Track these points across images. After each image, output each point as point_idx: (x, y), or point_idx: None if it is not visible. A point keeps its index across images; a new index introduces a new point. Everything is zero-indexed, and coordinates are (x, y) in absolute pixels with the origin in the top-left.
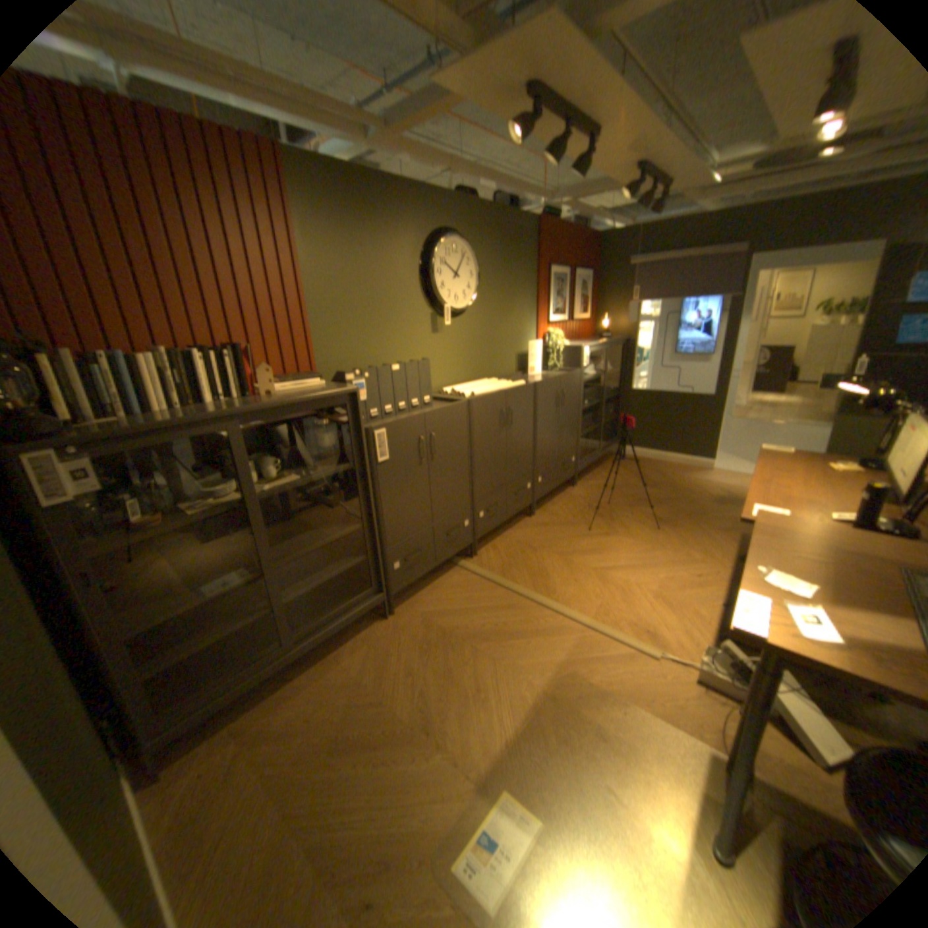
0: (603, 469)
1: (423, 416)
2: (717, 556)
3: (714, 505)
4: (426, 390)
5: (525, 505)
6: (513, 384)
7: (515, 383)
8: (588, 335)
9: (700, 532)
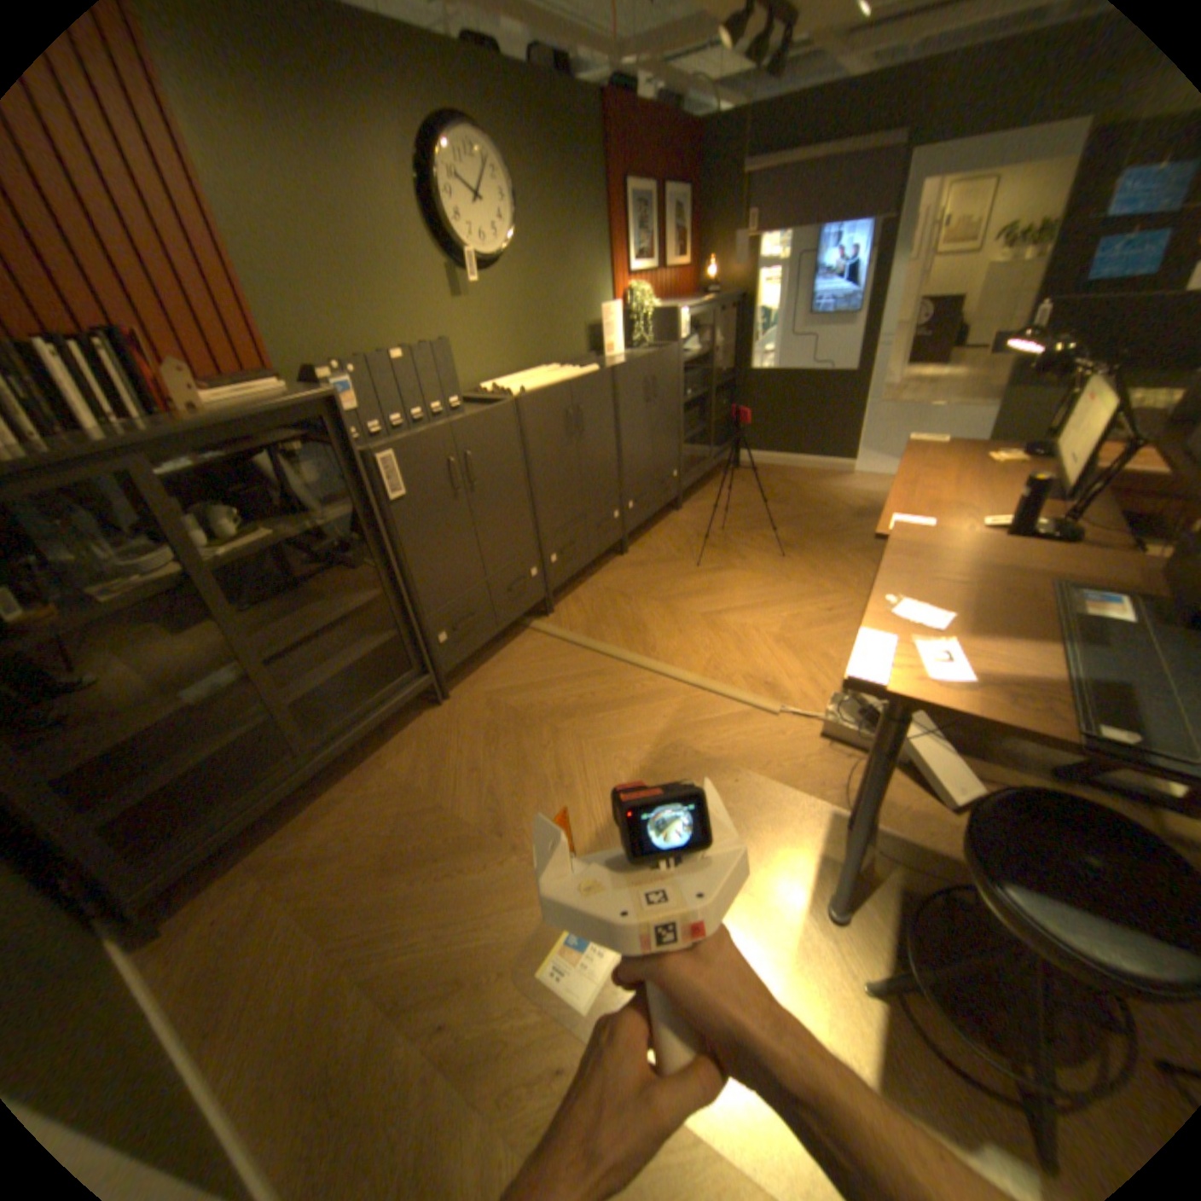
0: (717, 484)
1: (450, 428)
2: (853, 583)
3: (852, 520)
4: (452, 389)
5: (614, 541)
6: (582, 371)
7: (584, 370)
8: (690, 292)
9: (835, 555)
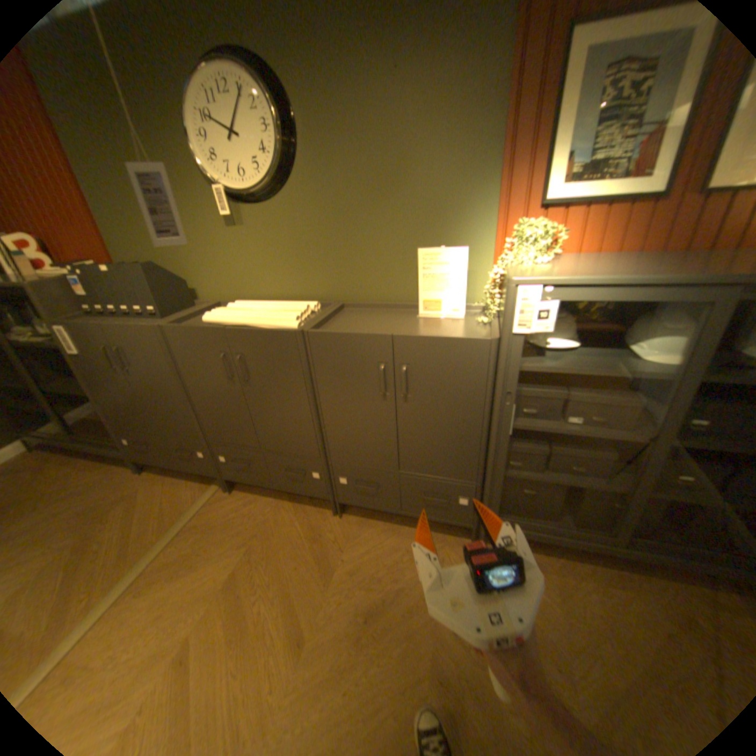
0: (619, 583)
1: (98, 327)
2: None
3: None
4: (146, 299)
5: (311, 494)
6: (273, 322)
7: (277, 321)
8: None
9: None
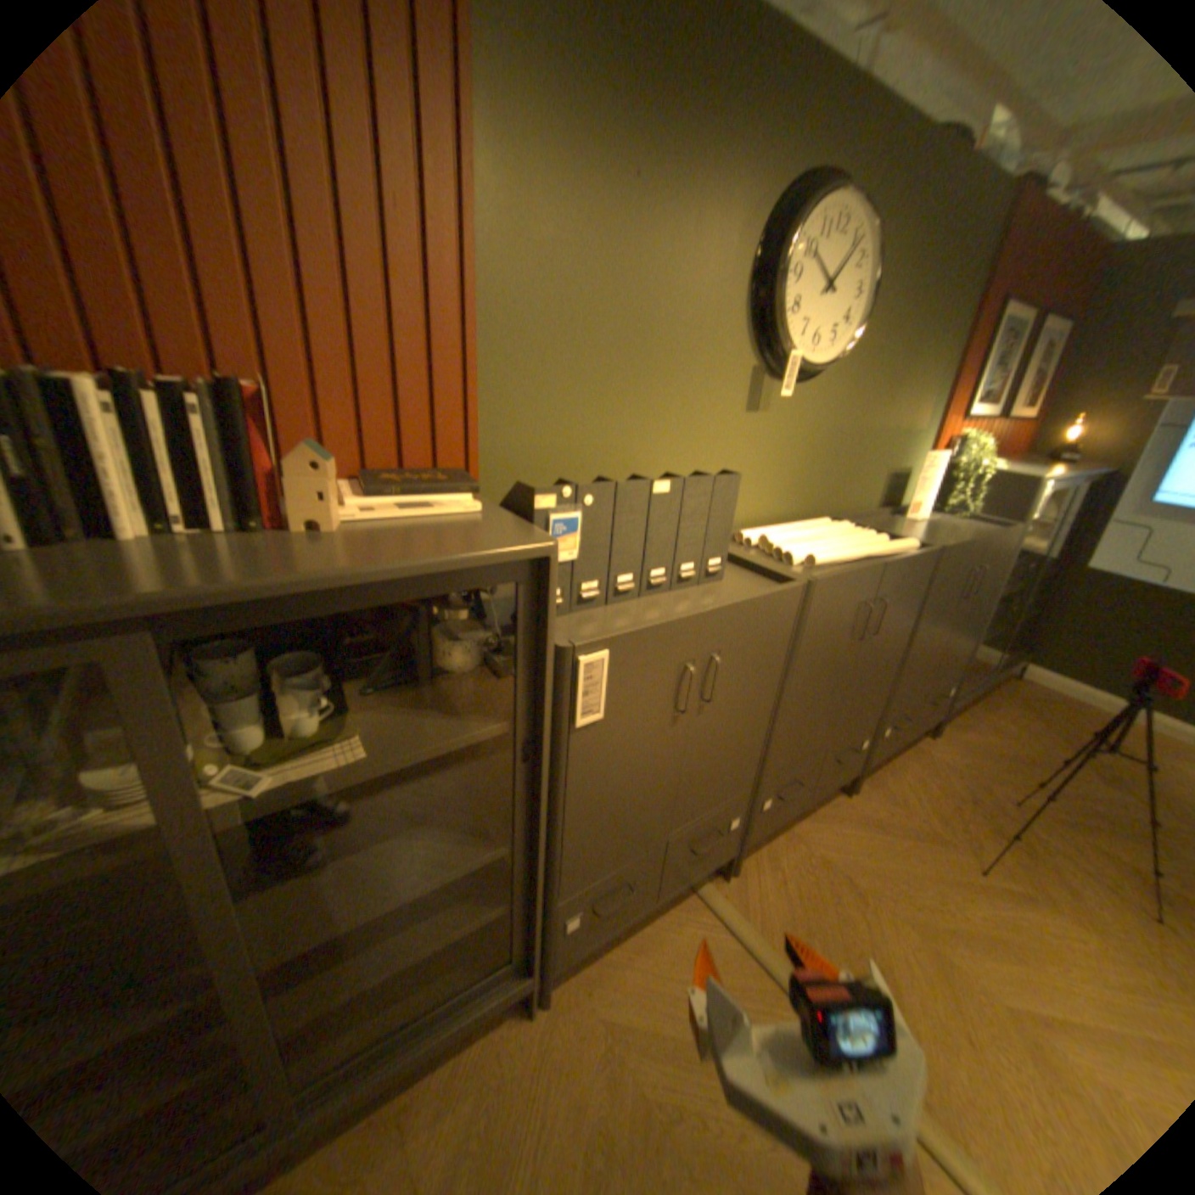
0: (992, 707)
1: (705, 618)
2: None
3: None
4: (717, 545)
5: (848, 779)
6: (897, 544)
7: (899, 543)
8: (1021, 450)
9: None
